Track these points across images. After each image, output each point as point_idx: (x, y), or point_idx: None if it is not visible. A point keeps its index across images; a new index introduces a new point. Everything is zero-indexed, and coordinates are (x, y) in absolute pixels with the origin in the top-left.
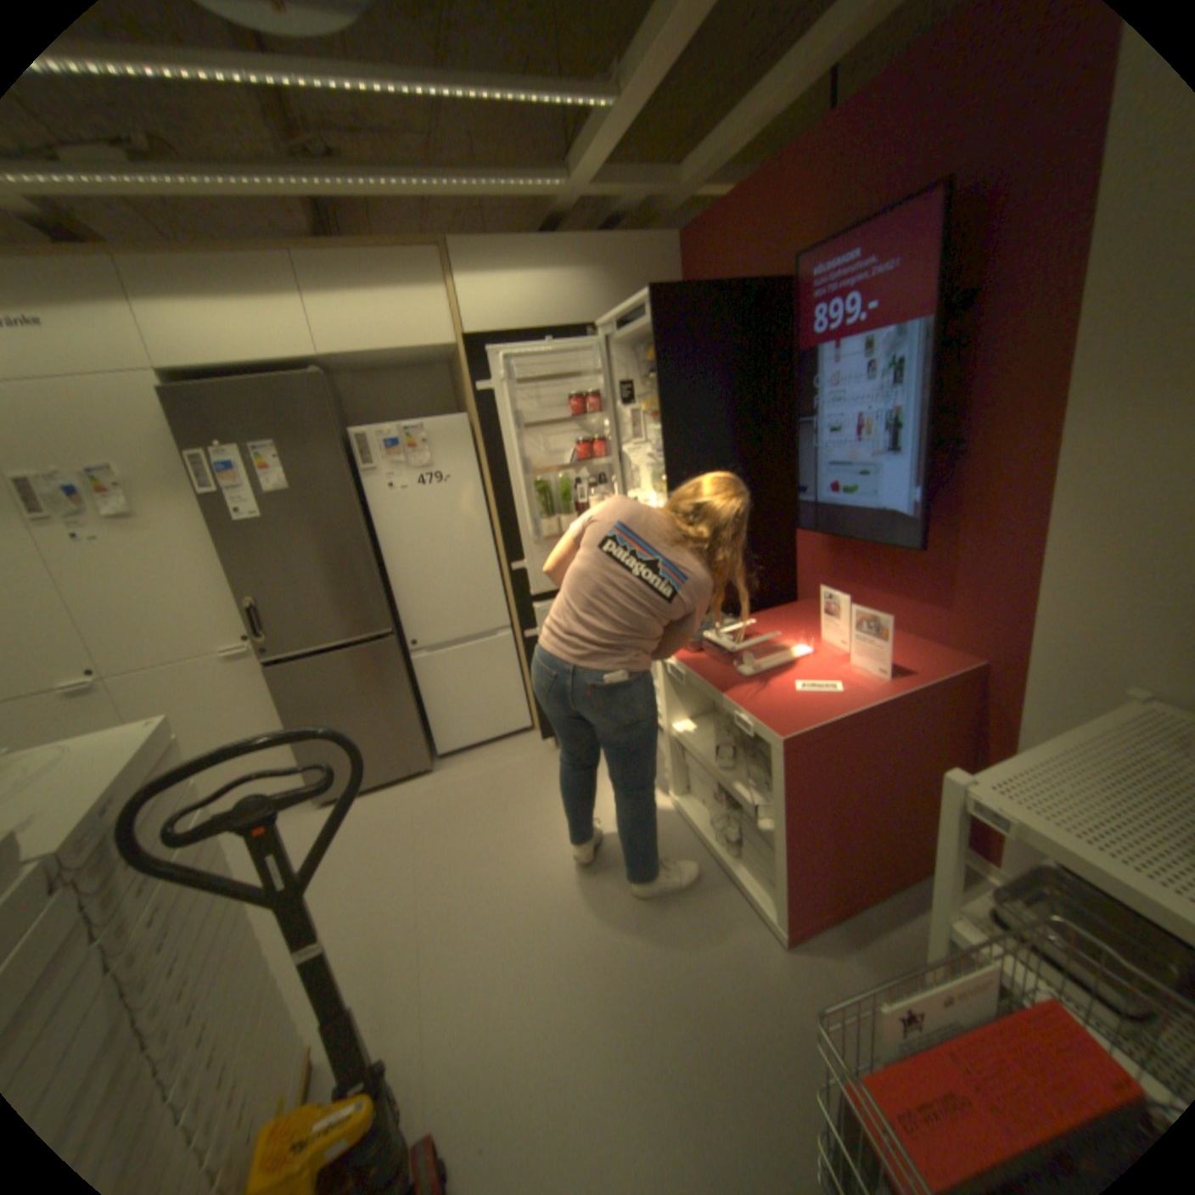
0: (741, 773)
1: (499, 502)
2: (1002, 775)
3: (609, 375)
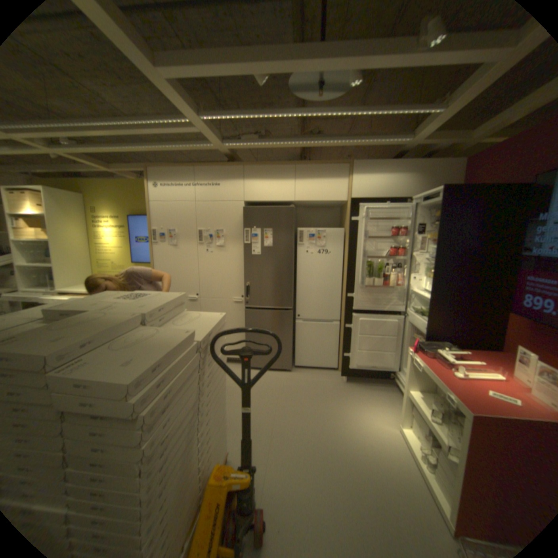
0: (445, 429)
1: (348, 266)
2: None
3: (414, 219)
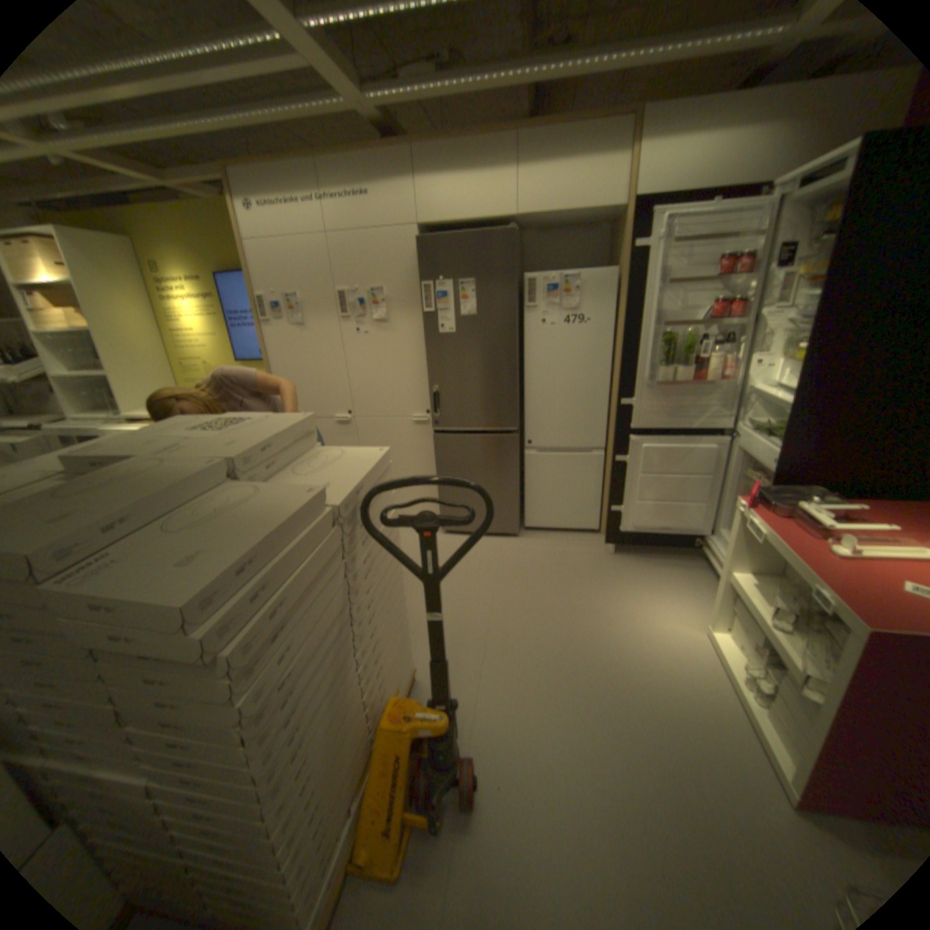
0: (798, 641)
1: (624, 346)
2: None
3: (770, 235)
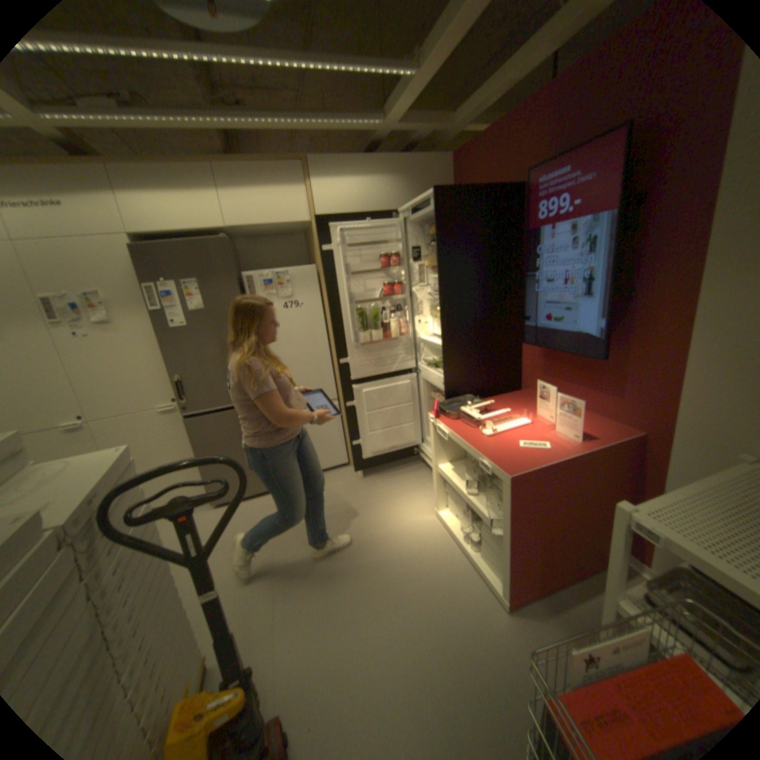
0: (482, 498)
1: (333, 321)
2: (655, 506)
3: (405, 242)
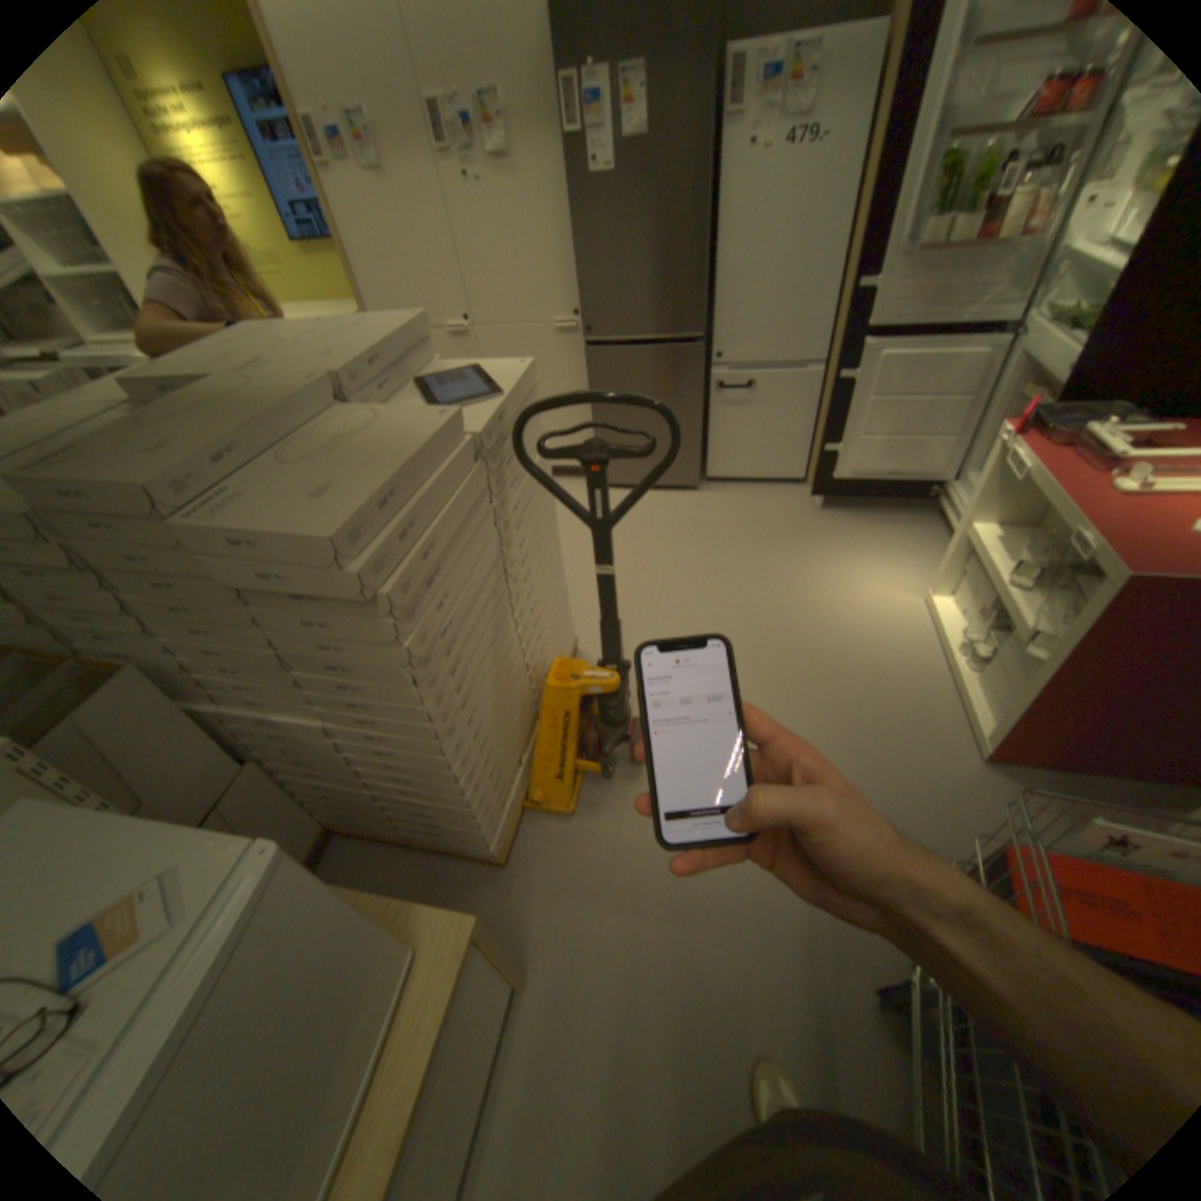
0: (1037, 598)
1: (878, 184)
2: None
3: None
